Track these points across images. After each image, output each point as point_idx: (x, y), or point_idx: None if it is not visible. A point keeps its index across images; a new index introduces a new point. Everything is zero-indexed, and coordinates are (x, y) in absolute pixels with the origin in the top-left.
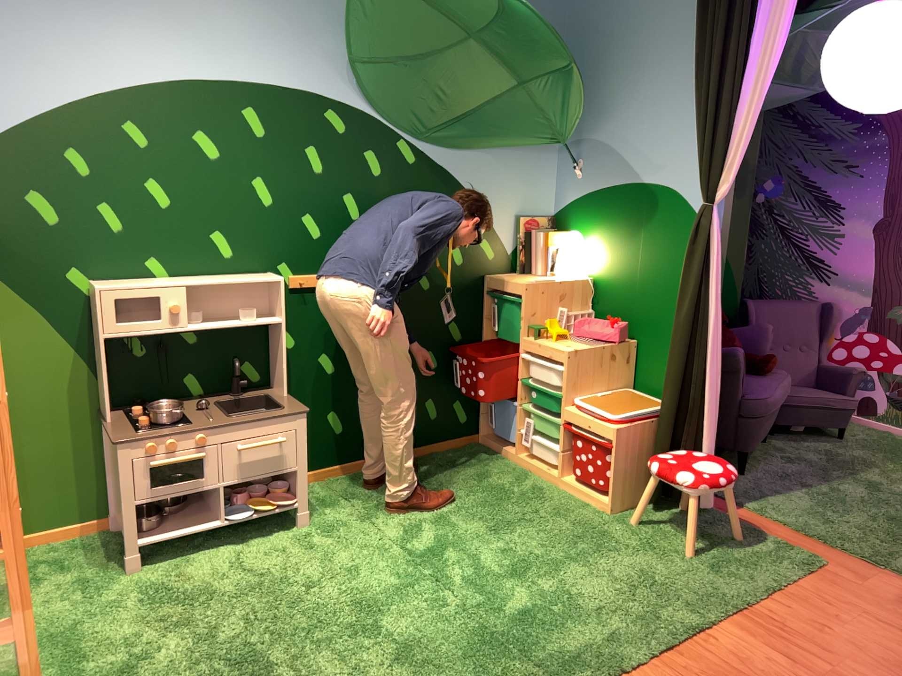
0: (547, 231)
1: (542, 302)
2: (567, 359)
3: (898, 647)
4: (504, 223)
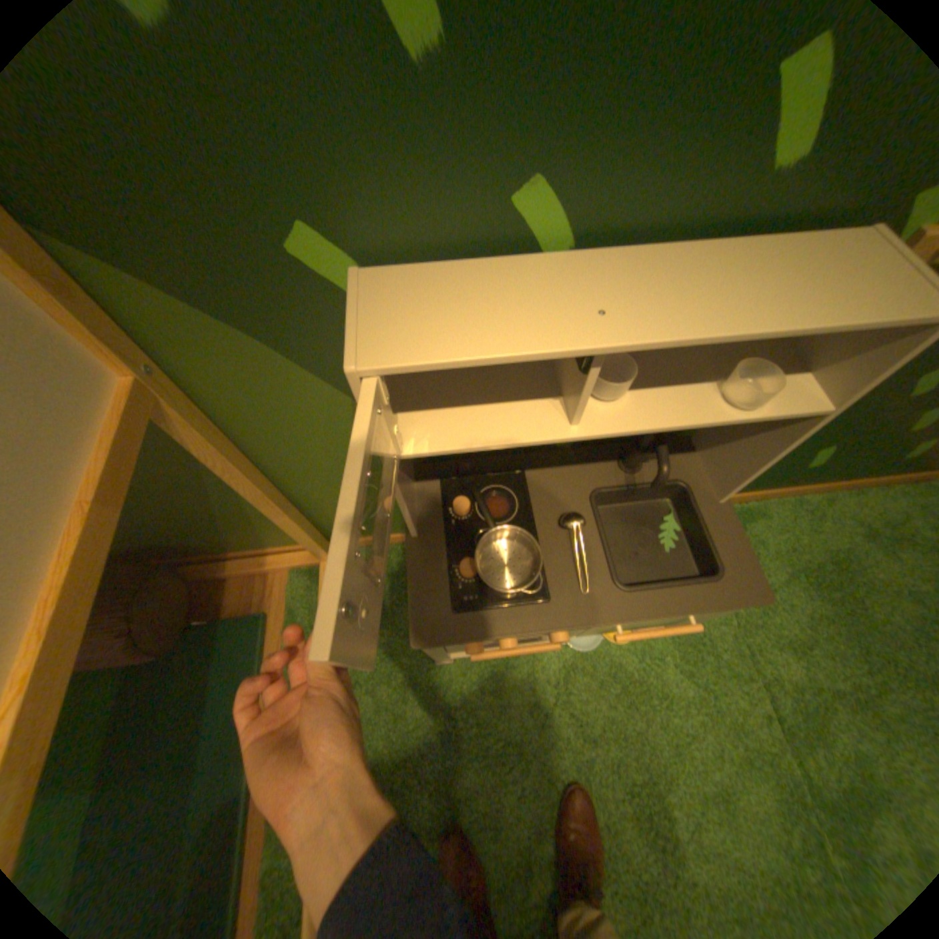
0: None
1: None
2: None
3: None
4: None
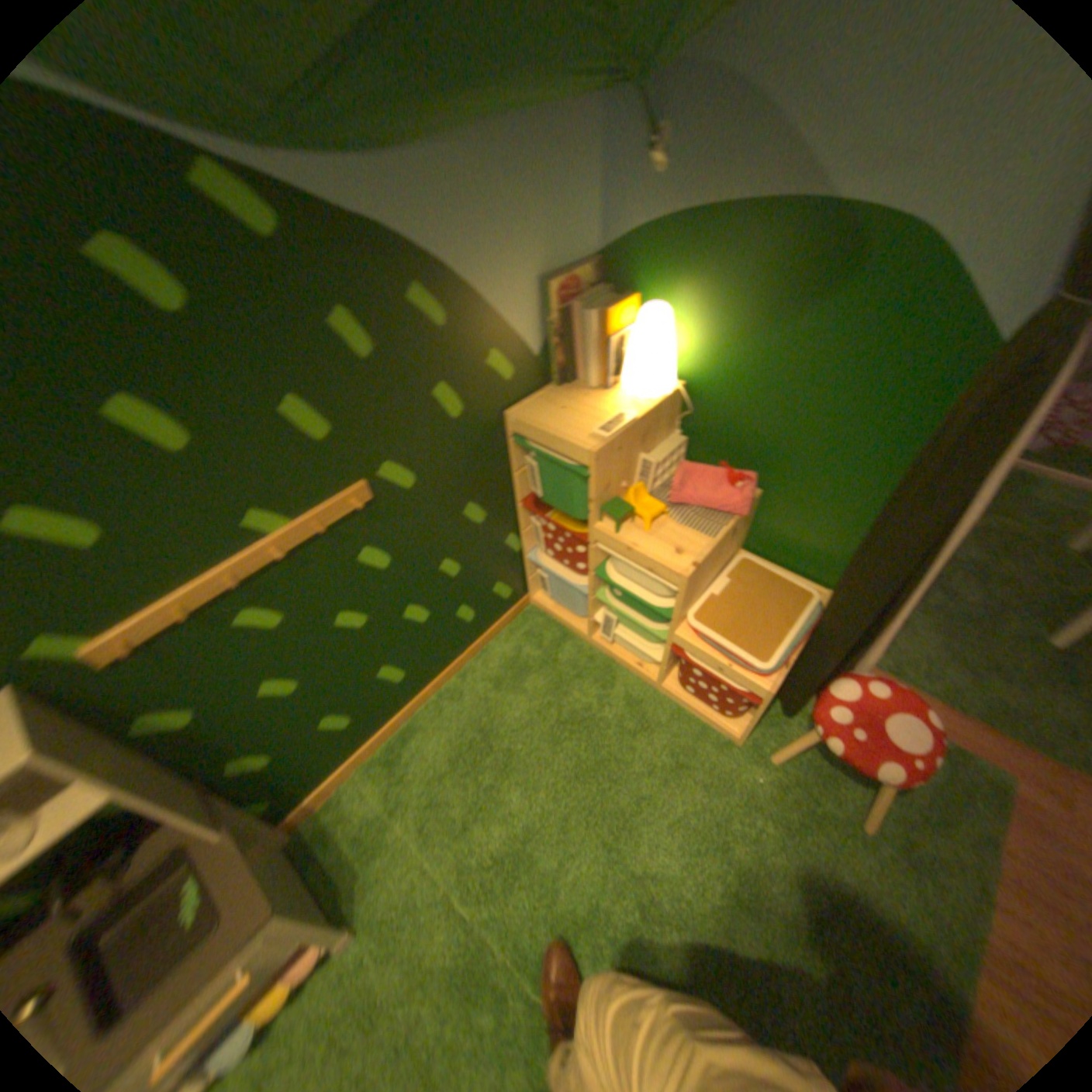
0: (601, 302)
1: (618, 464)
2: (684, 585)
3: None
4: (523, 304)
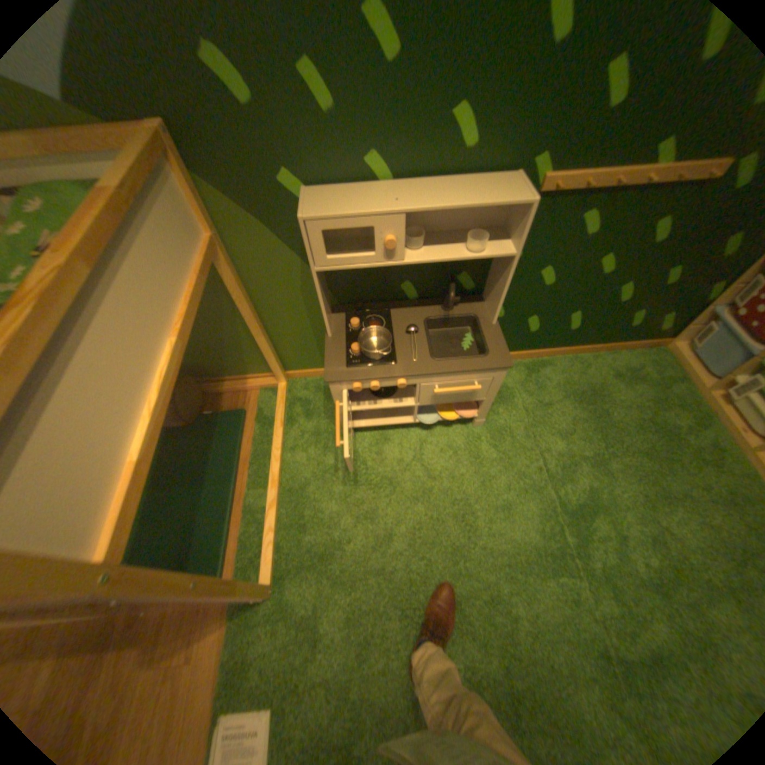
0: None
1: None
2: None
3: None
4: None
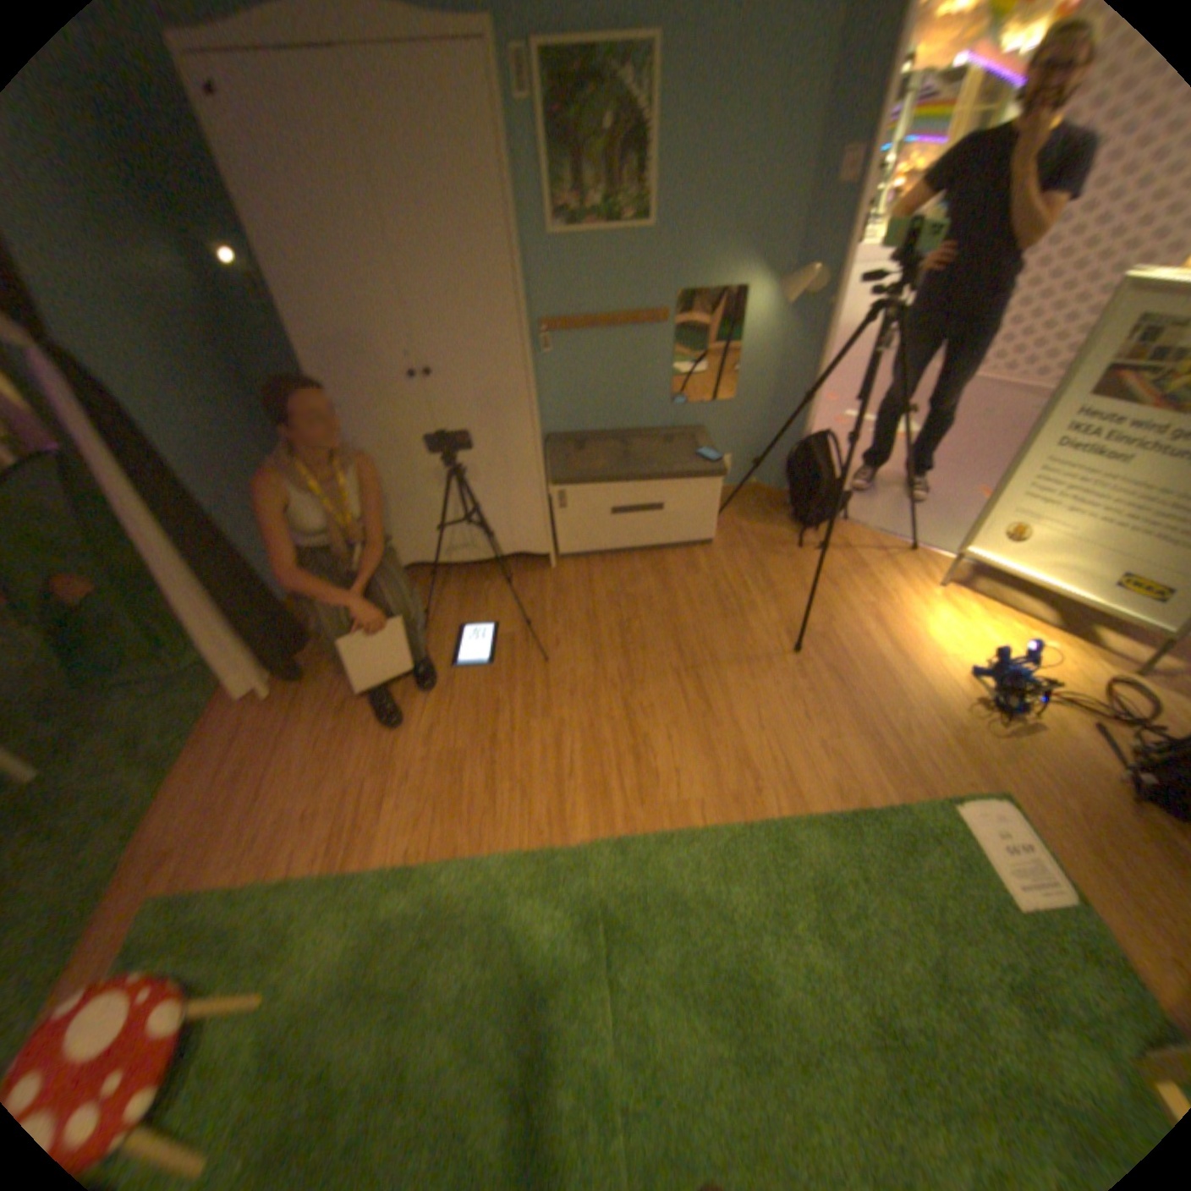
0: None
1: None
2: None
3: (292, 770)
4: None
